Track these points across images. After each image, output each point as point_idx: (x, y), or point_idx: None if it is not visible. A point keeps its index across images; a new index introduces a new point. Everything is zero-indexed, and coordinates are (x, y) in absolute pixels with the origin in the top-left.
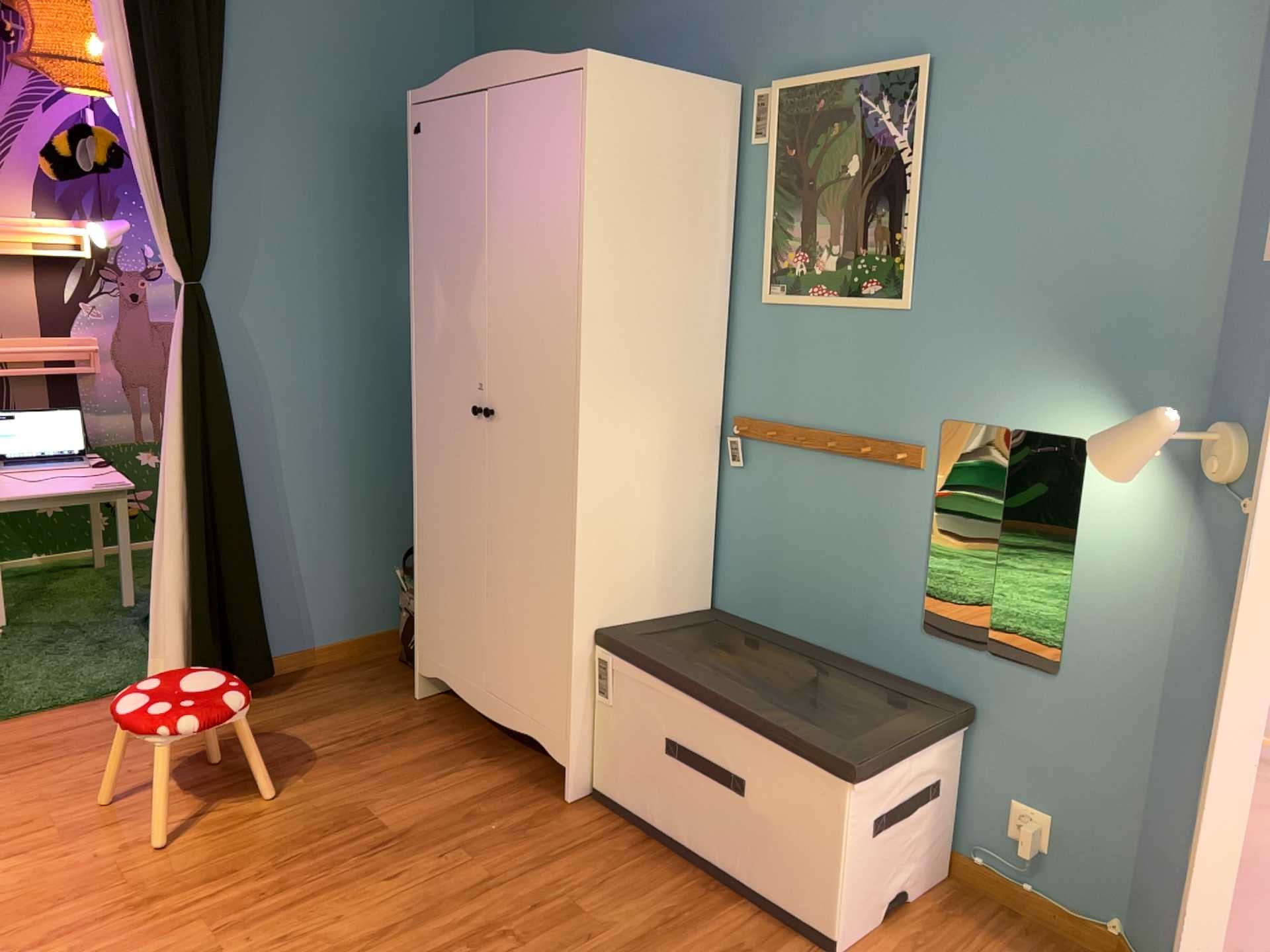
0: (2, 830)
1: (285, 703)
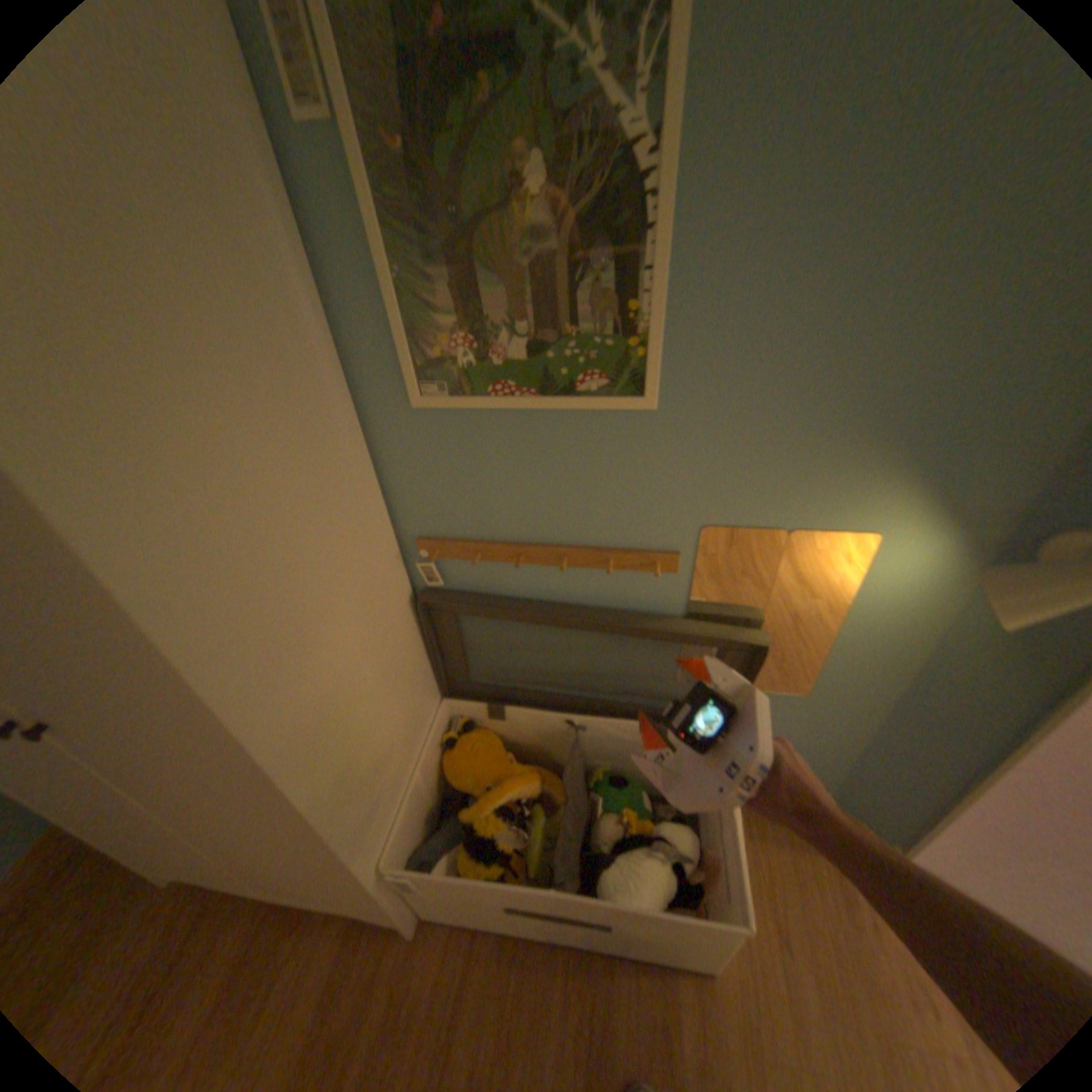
0: None
1: None
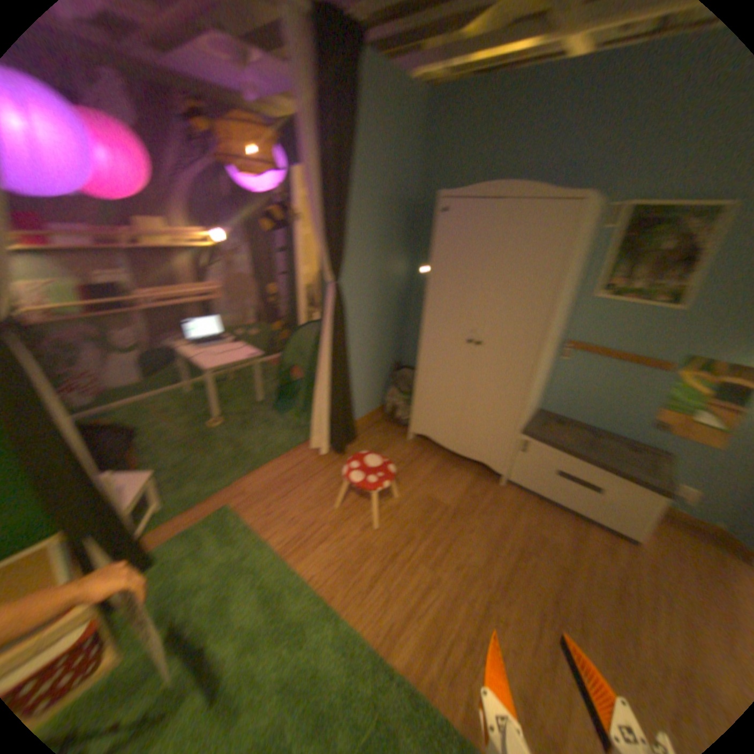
0: (309, 527)
1: (364, 447)
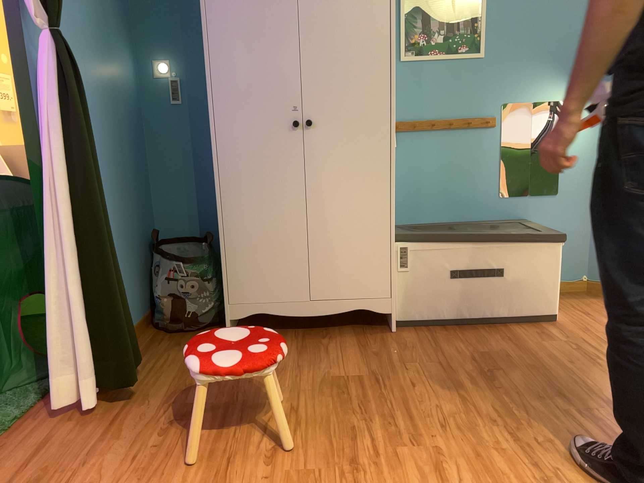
0: None
1: (156, 371)
